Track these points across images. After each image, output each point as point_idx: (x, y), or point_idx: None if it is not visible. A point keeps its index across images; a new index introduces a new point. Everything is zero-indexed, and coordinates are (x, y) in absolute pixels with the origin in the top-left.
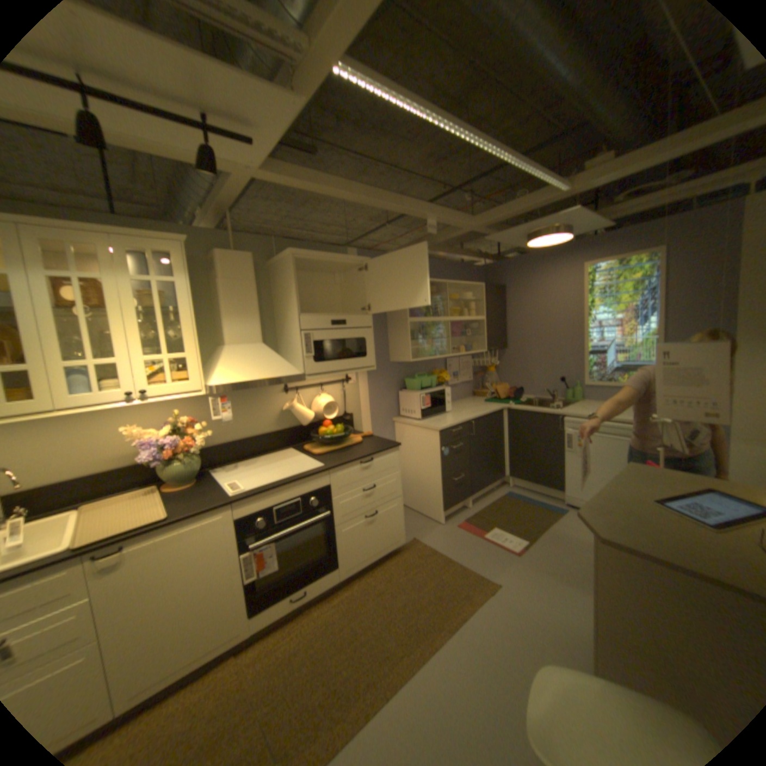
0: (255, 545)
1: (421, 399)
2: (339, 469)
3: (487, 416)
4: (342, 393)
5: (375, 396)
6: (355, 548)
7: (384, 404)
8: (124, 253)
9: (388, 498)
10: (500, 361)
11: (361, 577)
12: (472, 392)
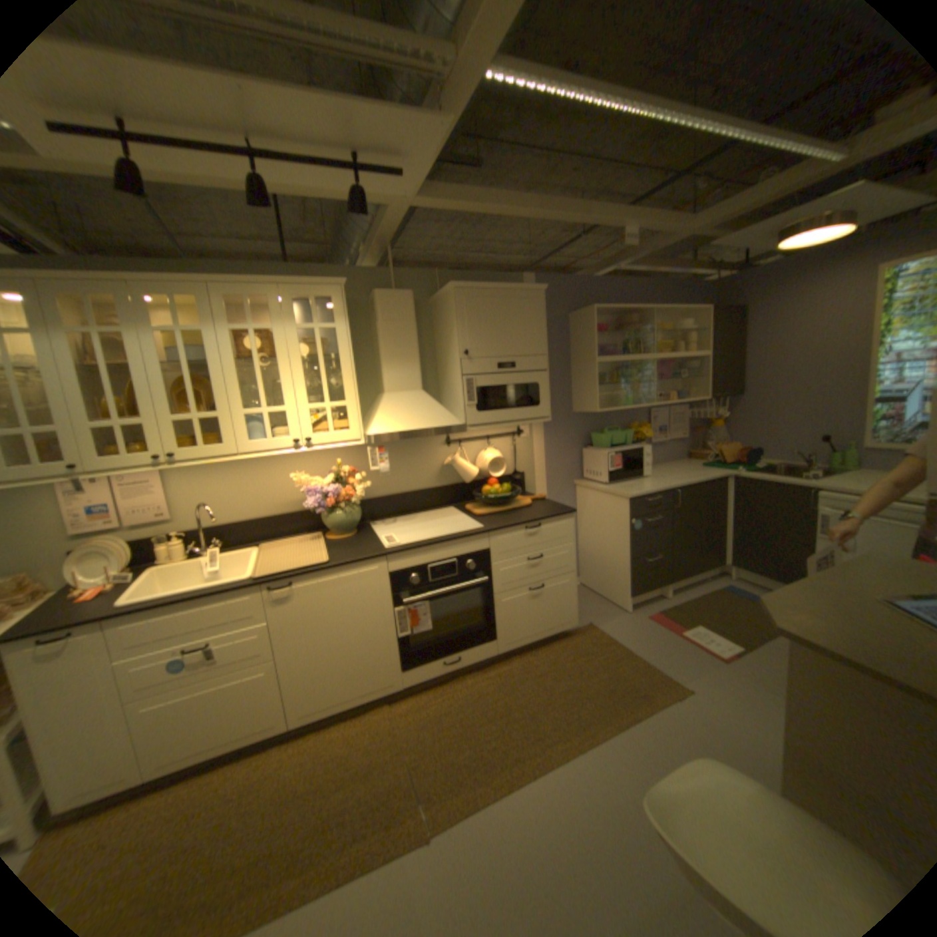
0: (409, 600)
1: (610, 459)
2: (500, 533)
3: (702, 485)
4: (512, 449)
5: (552, 454)
6: (517, 622)
7: (564, 465)
8: (293, 303)
9: (558, 572)
10: (732, 413)
11: (522, 655)
12: (688, 454)
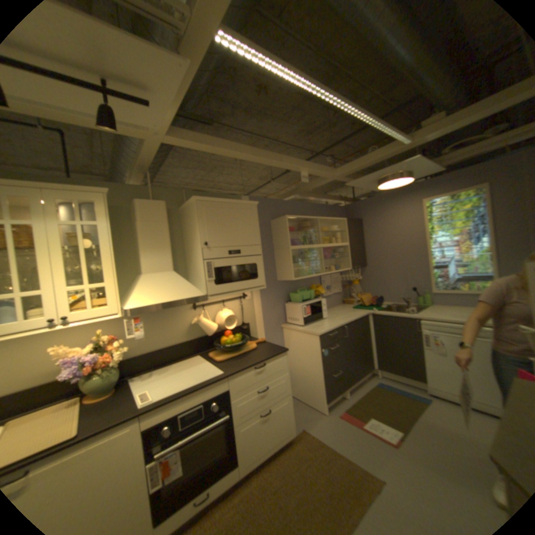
0: (159, 455)
1: (302, 309)
2: (236, 375)
3: (356, 321)
4: (239, 307)
5: (266, 308)
6: (252, 446)
7: (273, 314)
8: (59, 204)
9: (279, 397)
10: (361, 276)
11: (258, 472)
12: (342, 301)
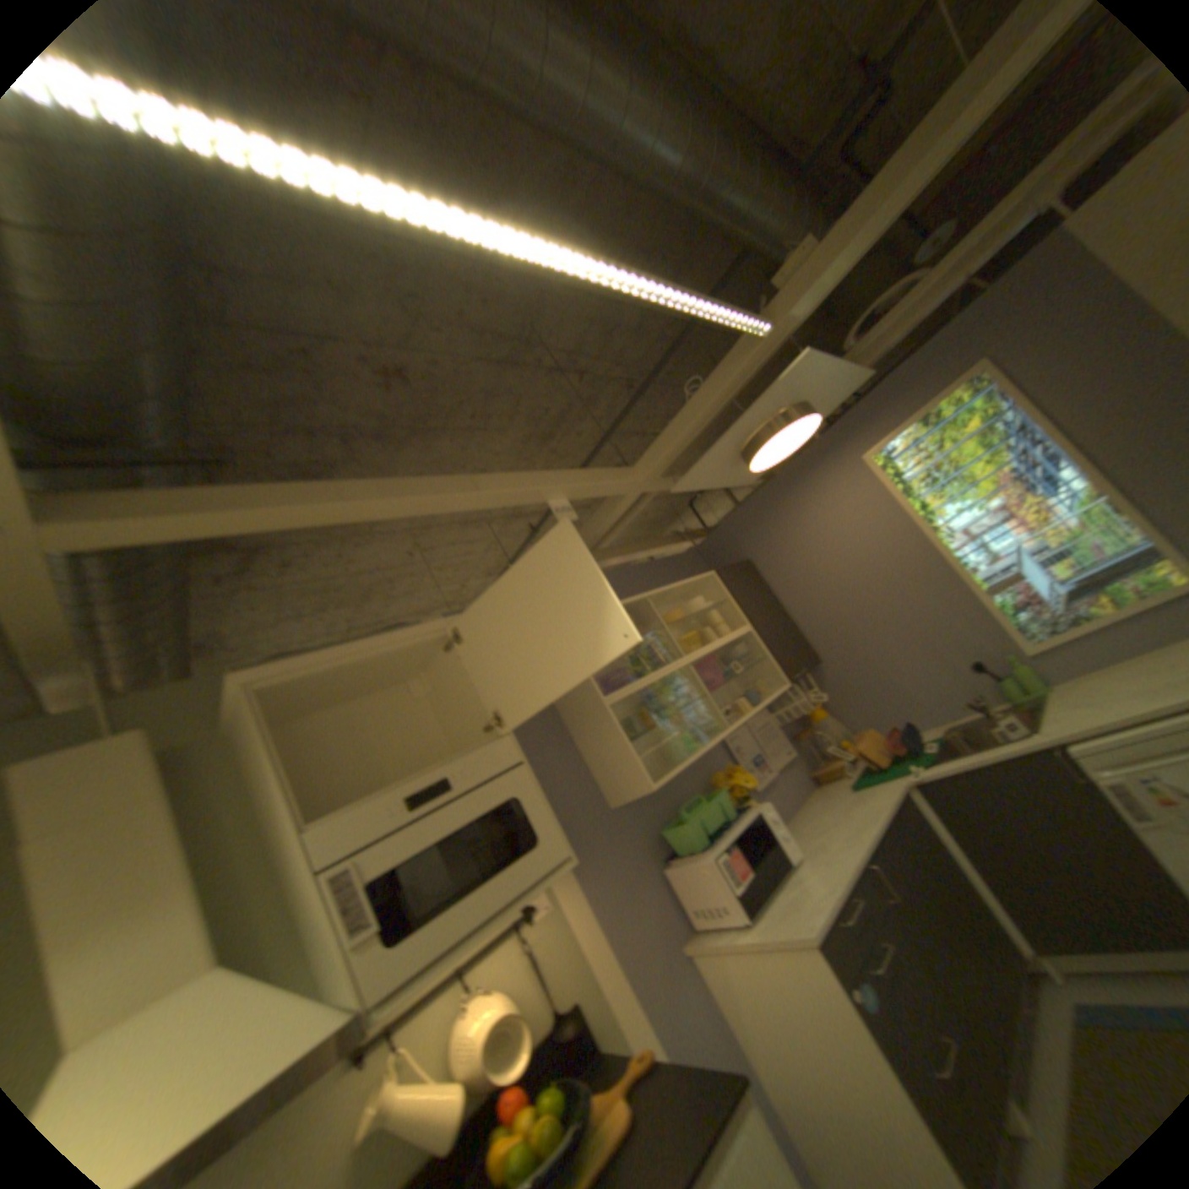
0: None
1: (725, 870)
2: None
3: (890, 830)
4: (528, 964)
5: (616, 918)
6: None
7: (648, 926)
8: None
9: None
10: (824, 693)
11: None
12: (812, 780)
